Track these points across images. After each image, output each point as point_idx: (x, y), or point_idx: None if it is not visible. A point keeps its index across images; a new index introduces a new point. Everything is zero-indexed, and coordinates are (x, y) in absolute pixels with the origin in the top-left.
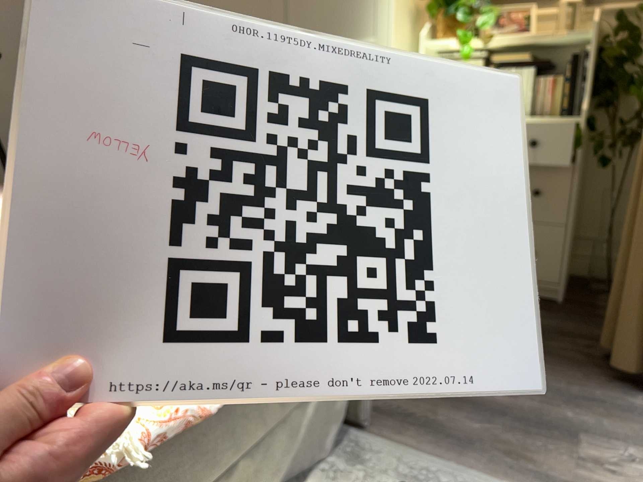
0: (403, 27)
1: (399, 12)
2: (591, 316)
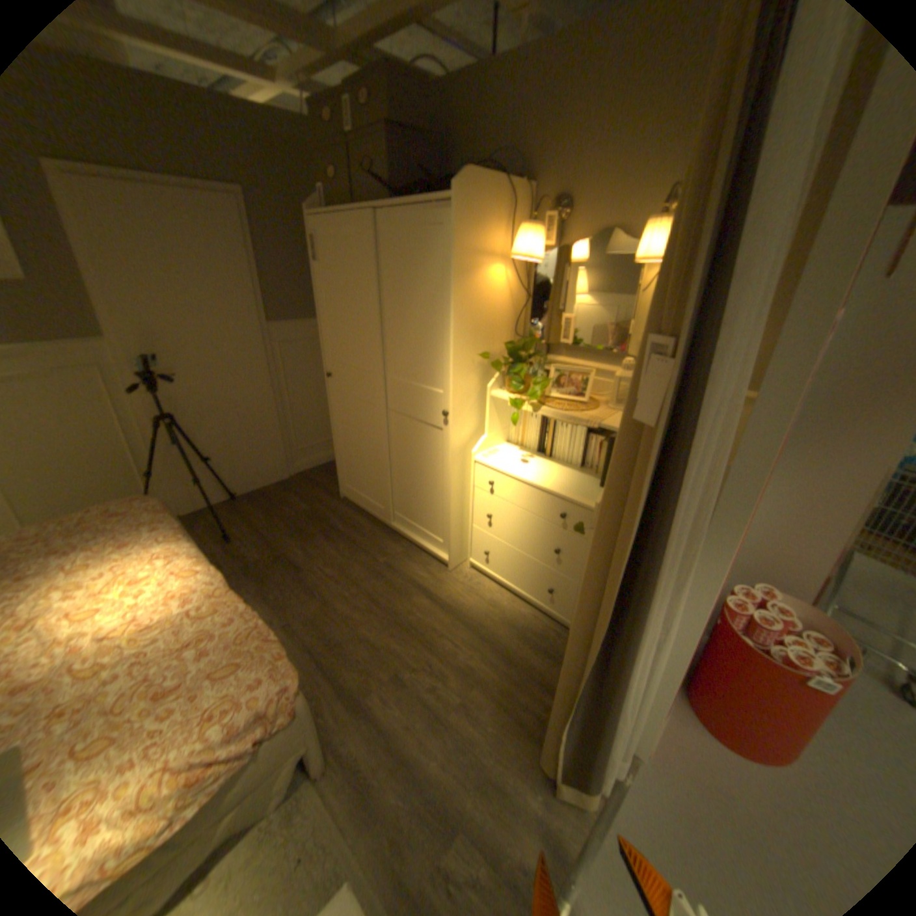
0: (468, 383)
1: (461, 375)
2: None
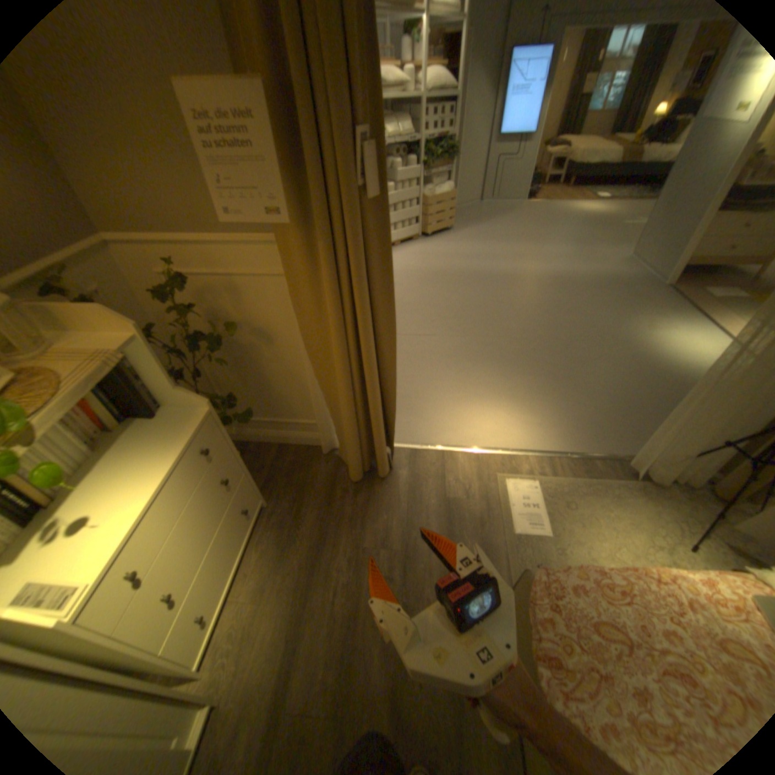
0: None
1: None
2: (286, 488)
